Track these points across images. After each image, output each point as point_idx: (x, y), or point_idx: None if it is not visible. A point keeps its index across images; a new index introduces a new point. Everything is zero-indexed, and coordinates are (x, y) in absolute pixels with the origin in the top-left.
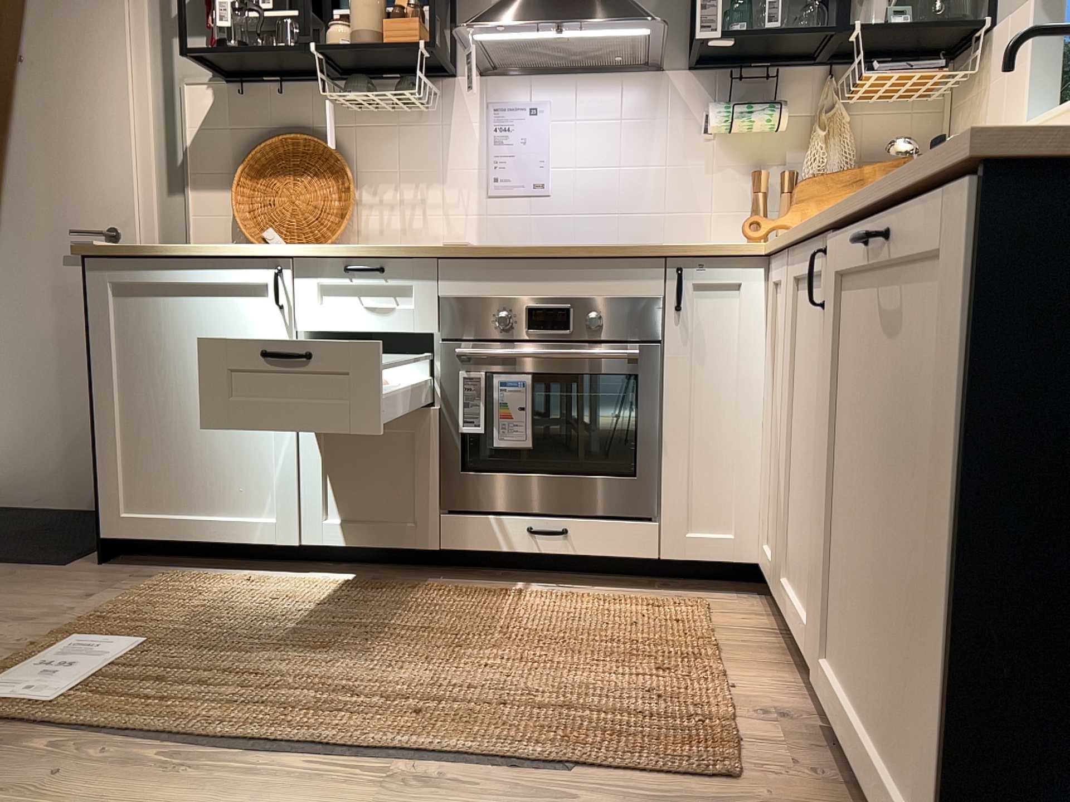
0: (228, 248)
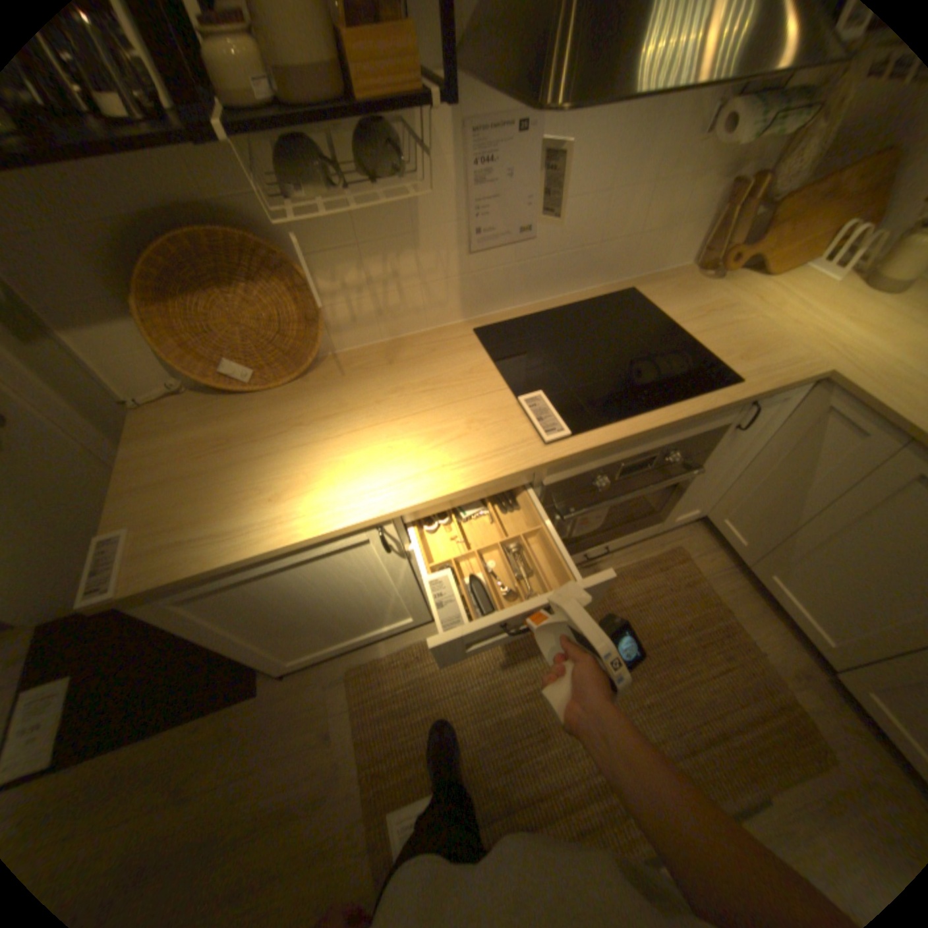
0: (310, 533)
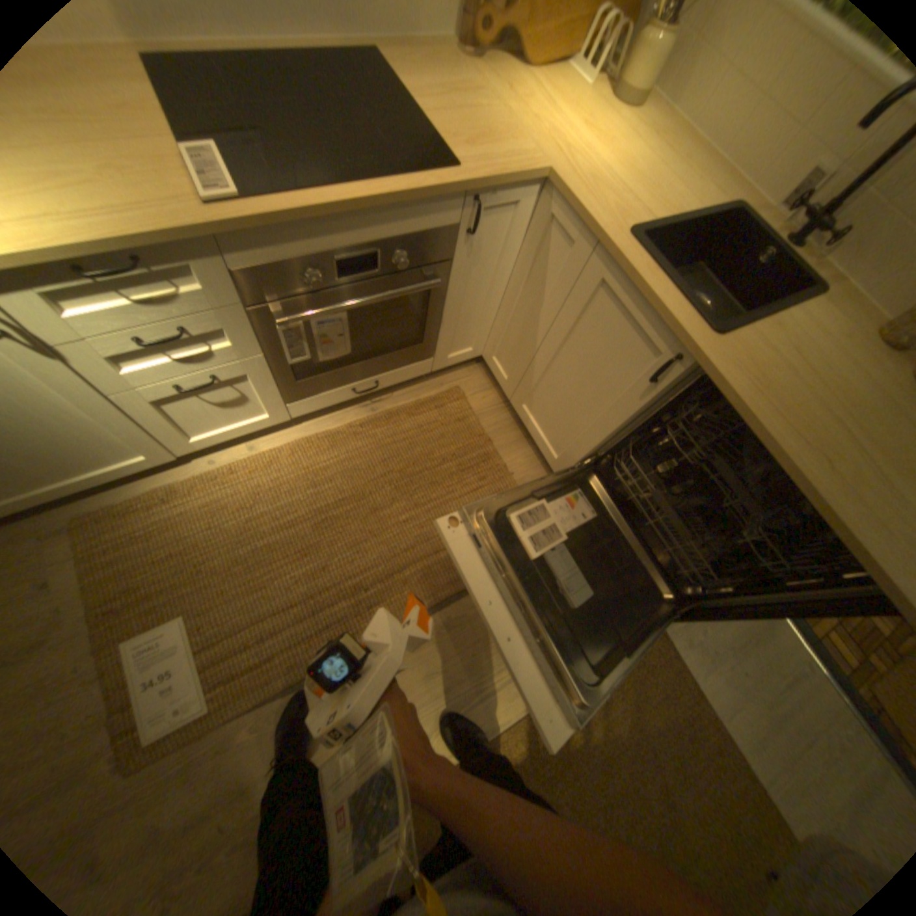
0: None
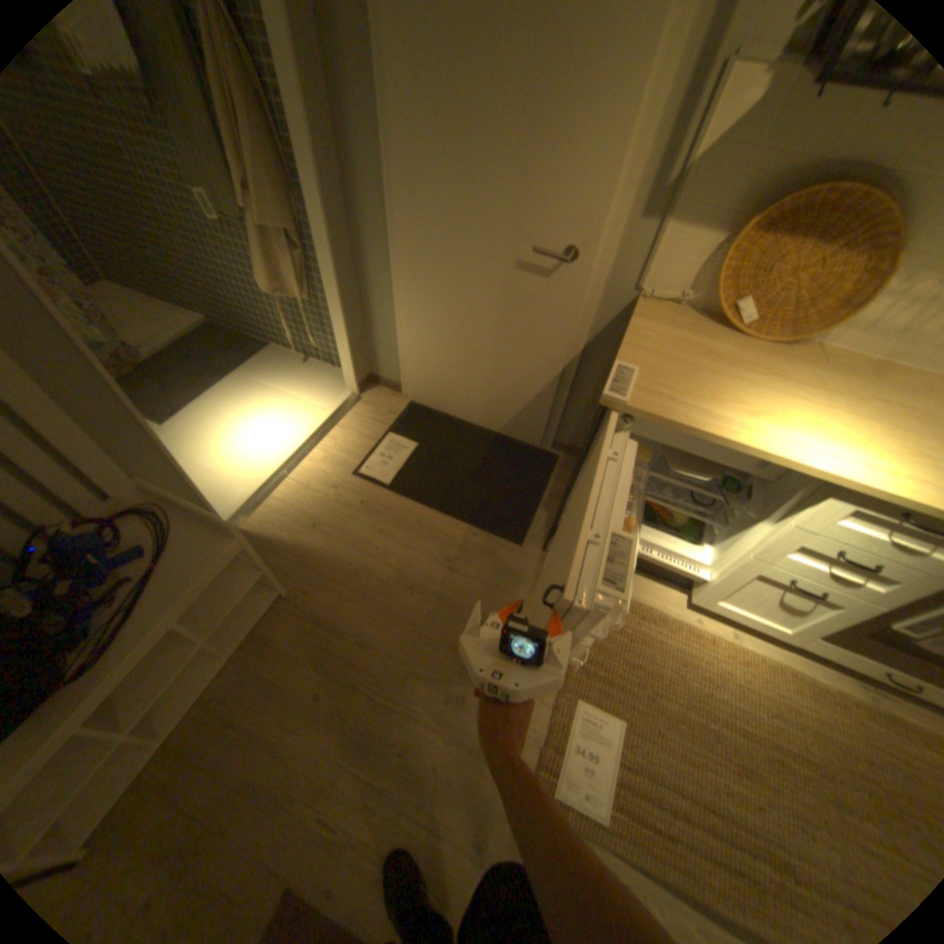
0: (782, 455)
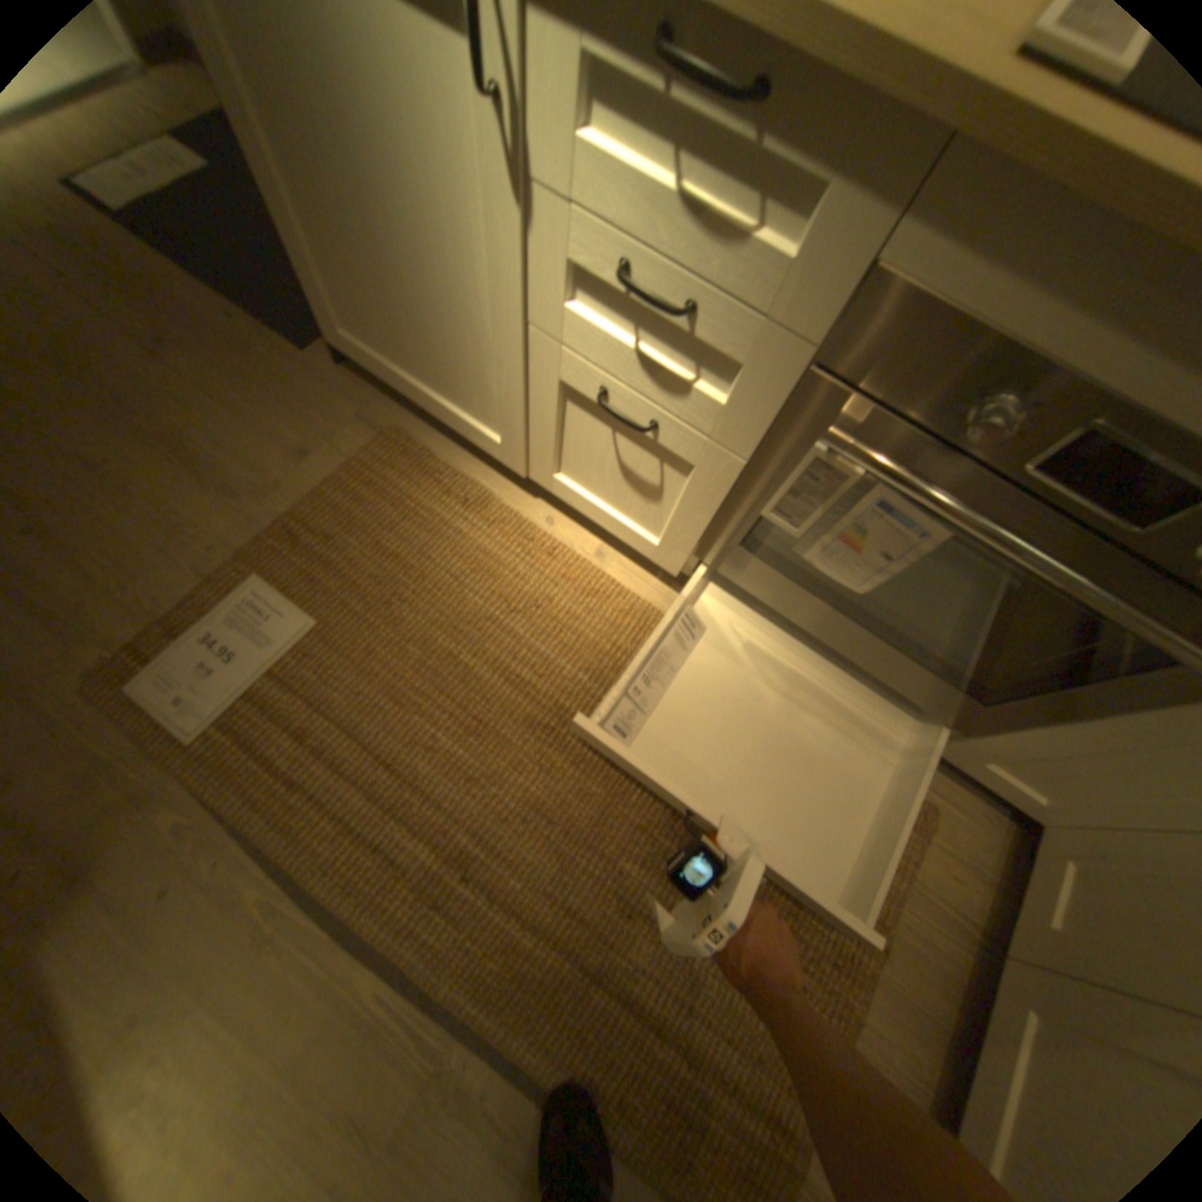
0: None
